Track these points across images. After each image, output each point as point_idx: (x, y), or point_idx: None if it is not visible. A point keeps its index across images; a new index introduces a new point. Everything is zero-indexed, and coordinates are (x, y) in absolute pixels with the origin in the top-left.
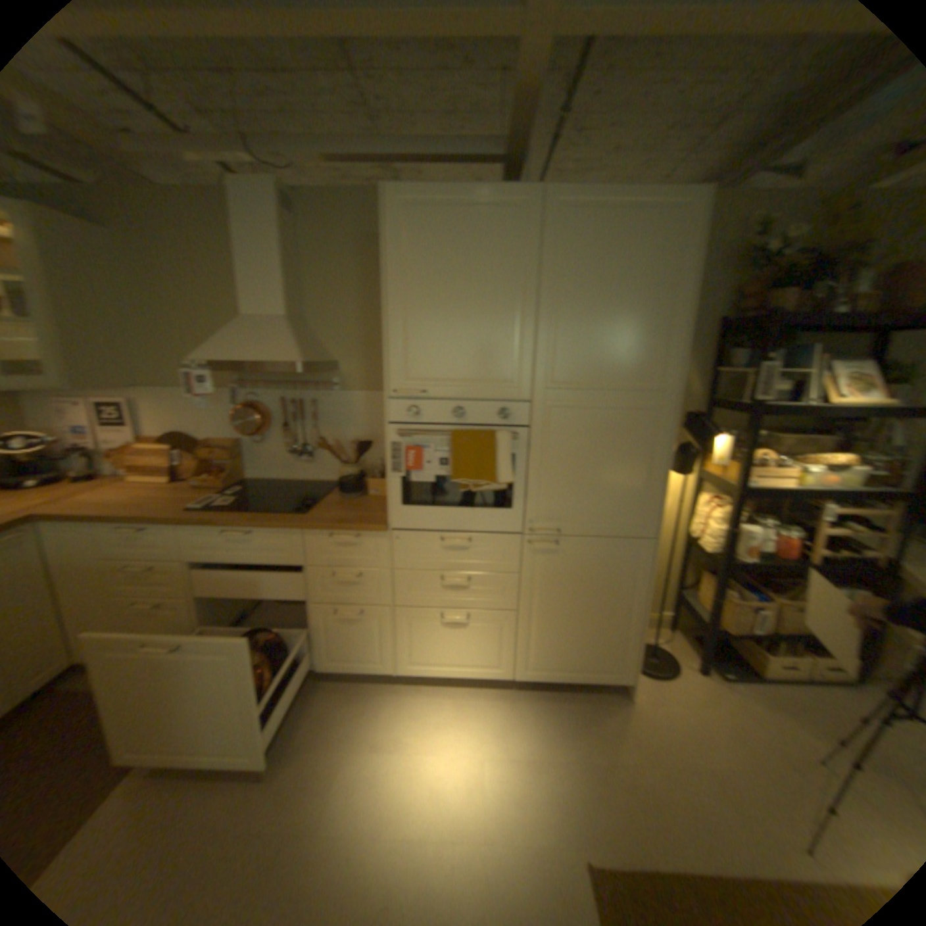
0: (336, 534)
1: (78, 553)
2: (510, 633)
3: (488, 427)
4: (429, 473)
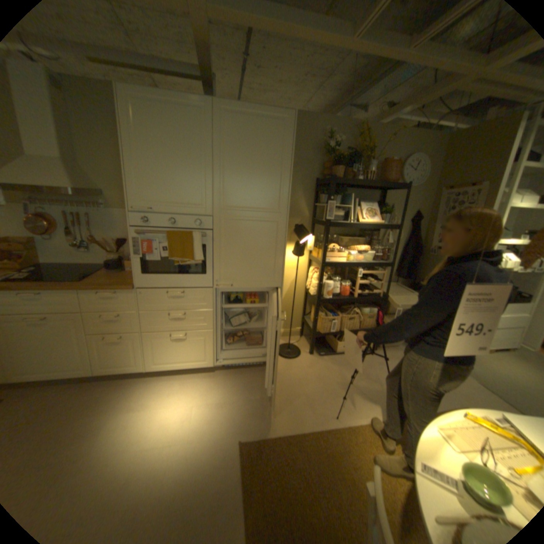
0: (99, 292)
1: None
2: (209, 341)
3: (188, 229)
4: (155, 255)
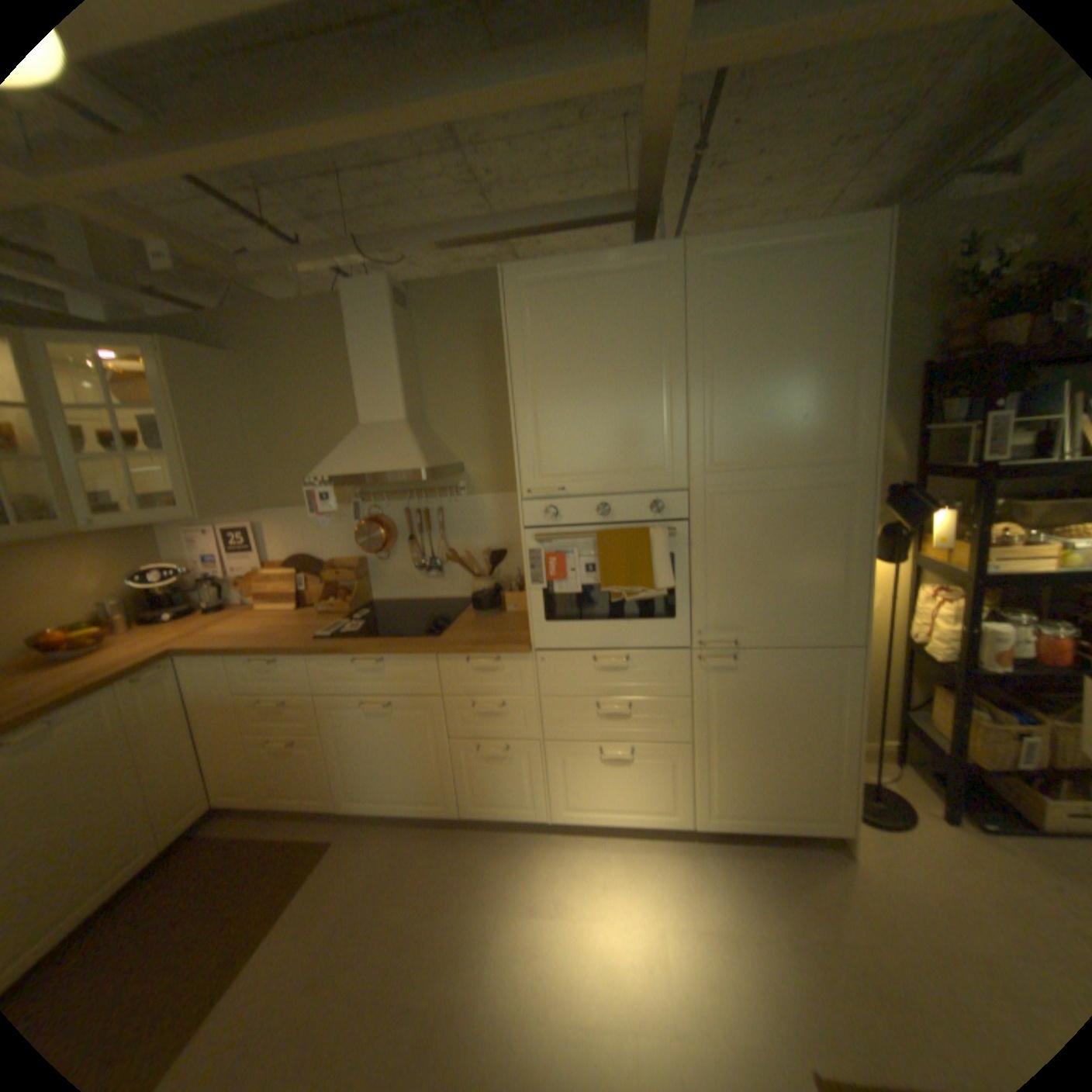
0: (472, 659)
1: (208, 692)
2: (685, 772)
3: (637, 524)
4: (572, 583)
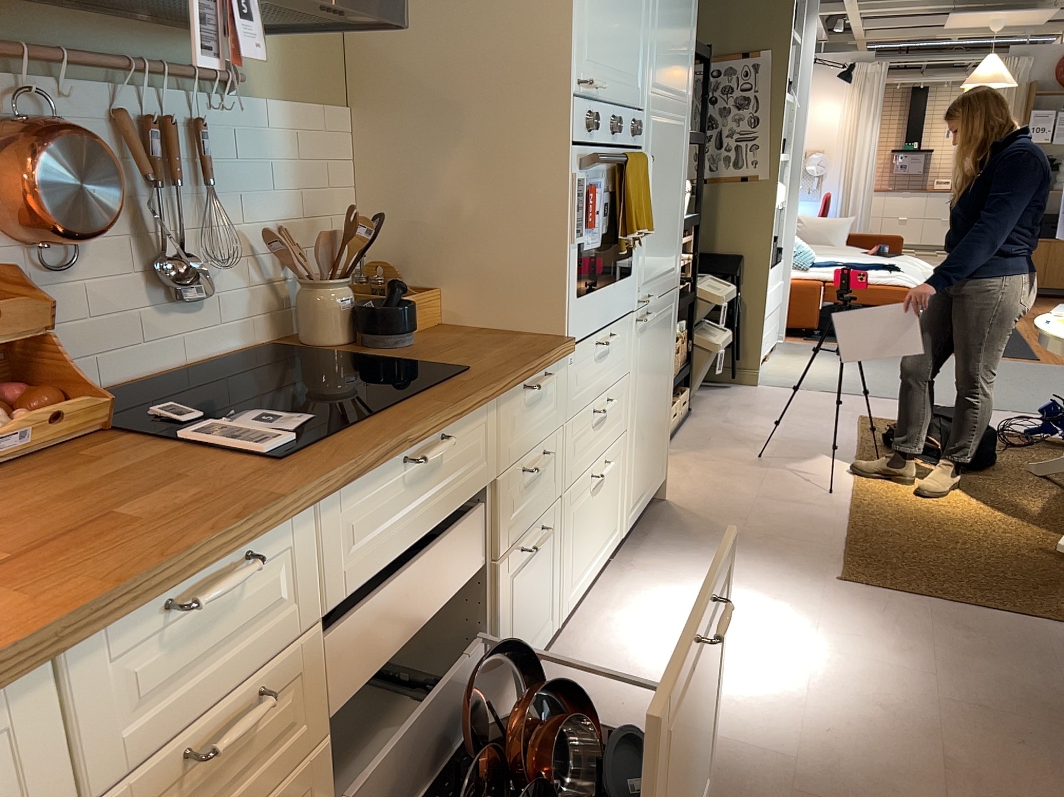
0: (526, 384)
1: None
2: (623, 466)
3: (630, 149)
4: (597, 232)
